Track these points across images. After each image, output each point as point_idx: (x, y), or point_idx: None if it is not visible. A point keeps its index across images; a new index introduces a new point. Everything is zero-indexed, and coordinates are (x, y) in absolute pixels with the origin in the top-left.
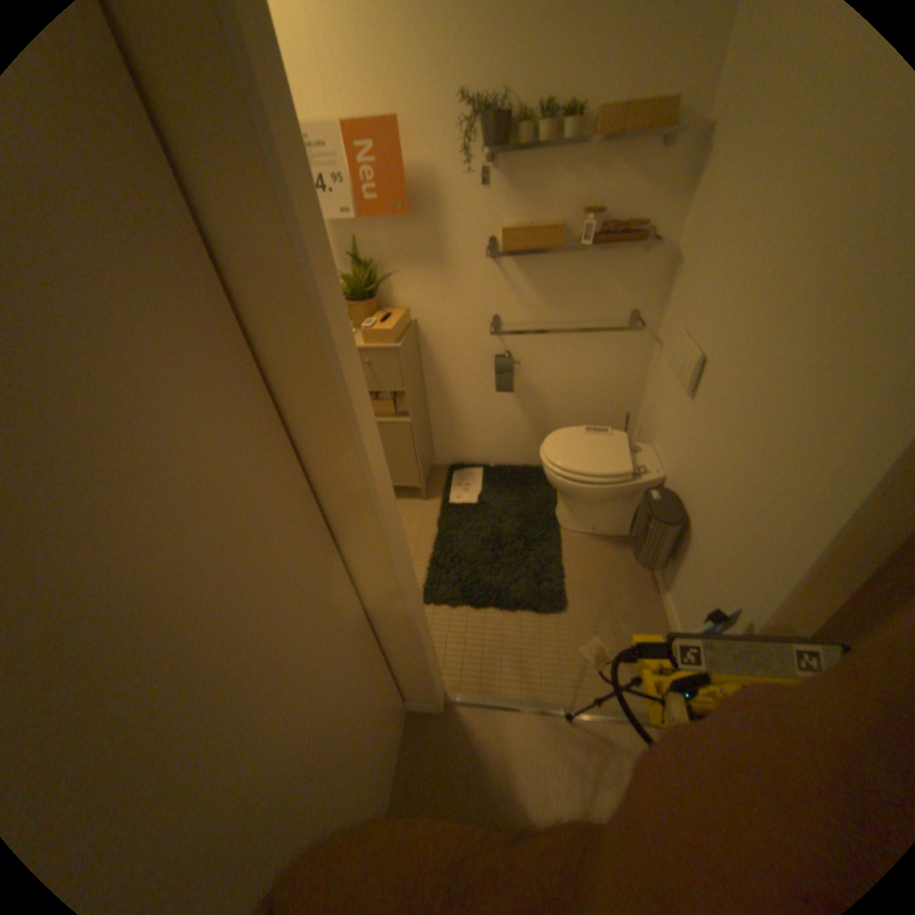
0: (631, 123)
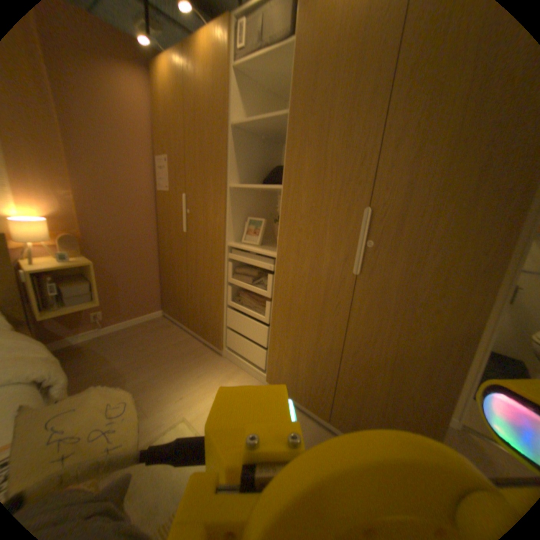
0: None
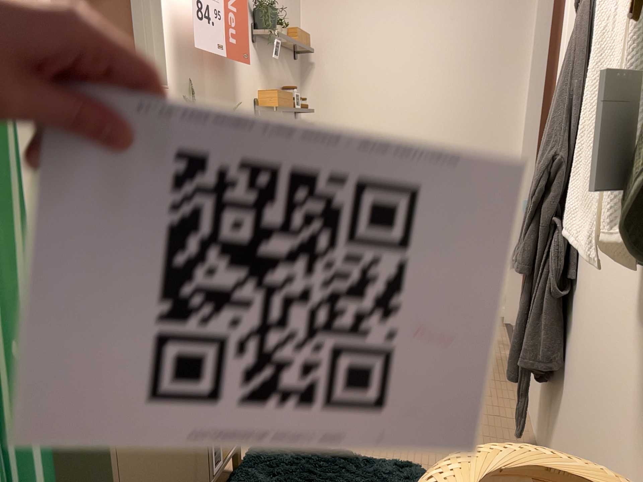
0: (303, 43)
